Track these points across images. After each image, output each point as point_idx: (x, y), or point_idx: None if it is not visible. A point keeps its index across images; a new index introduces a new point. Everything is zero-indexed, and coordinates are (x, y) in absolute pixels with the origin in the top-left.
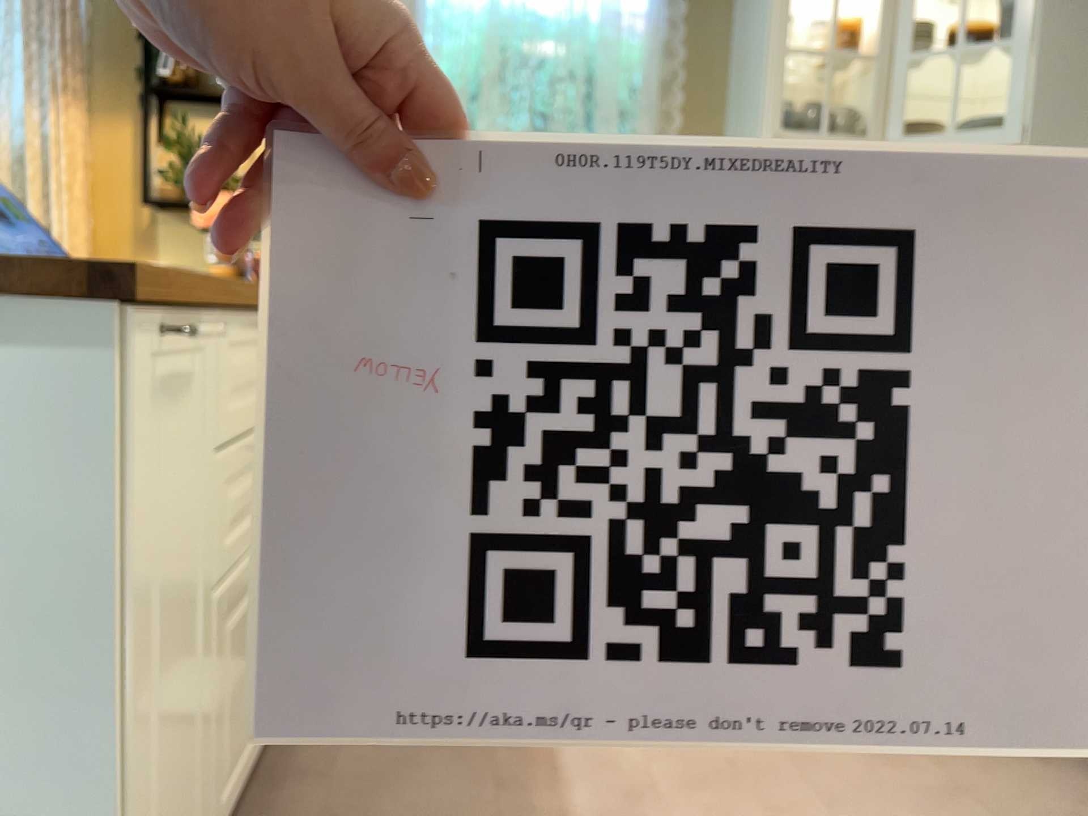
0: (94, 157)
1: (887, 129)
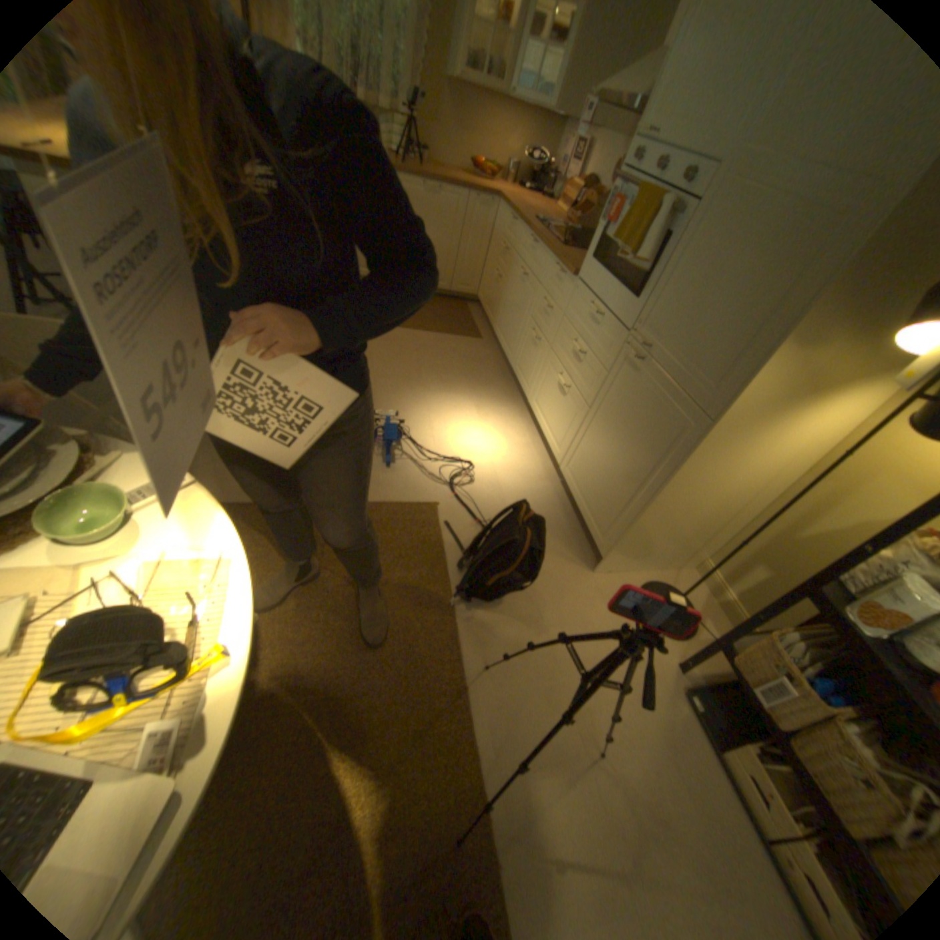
0: None
1: (510, 80)
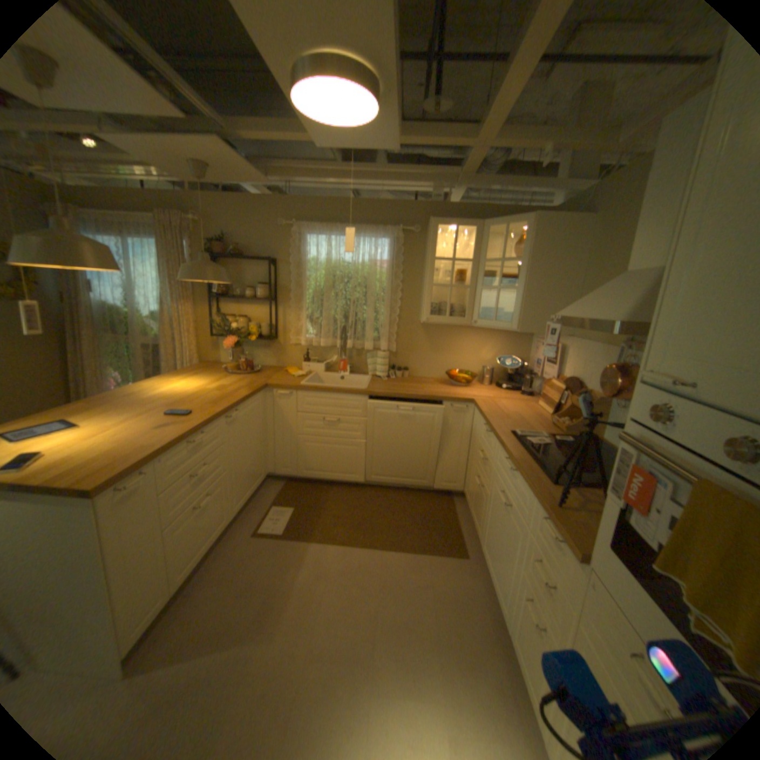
0: (196, 318)
1: (472, 315)
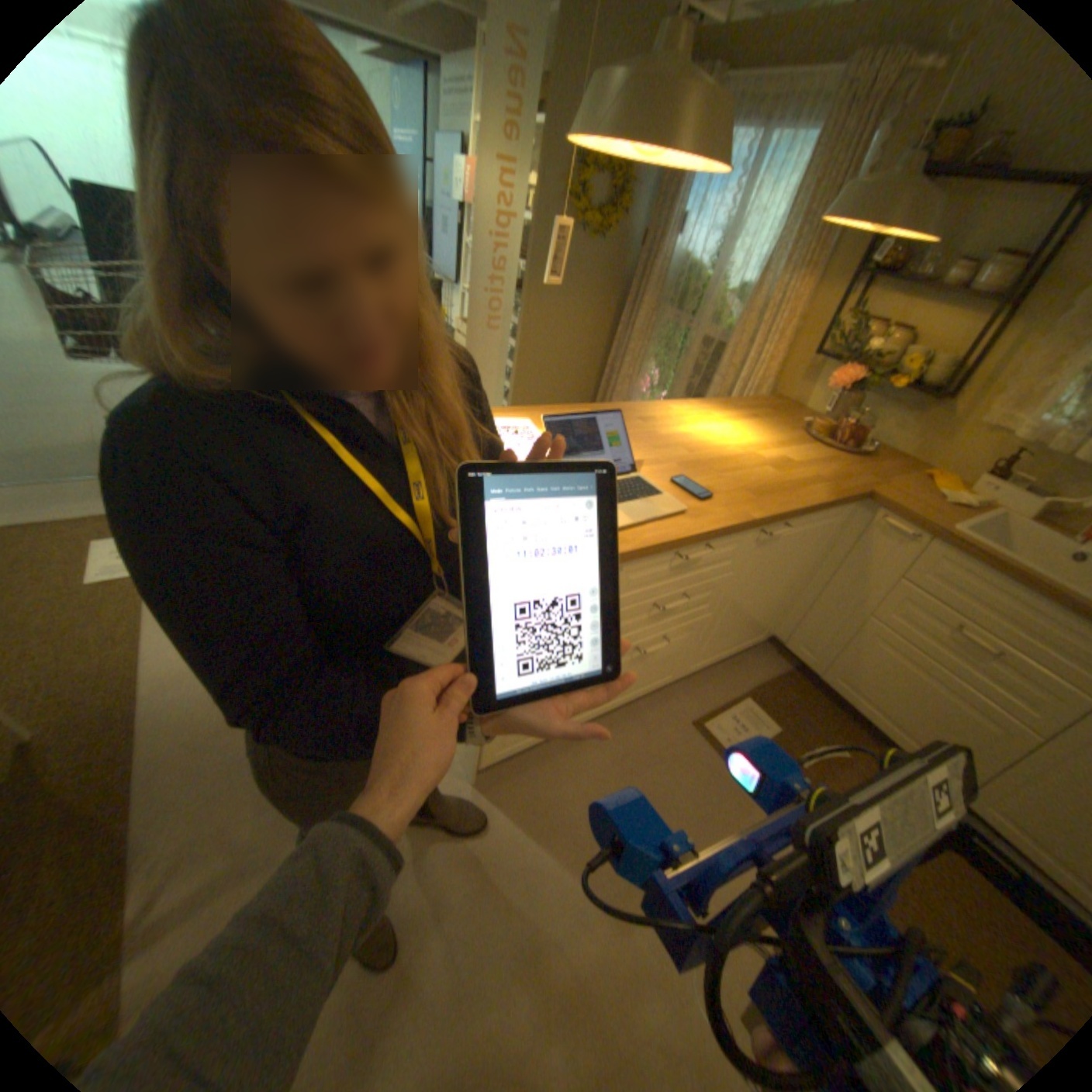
0: (810, 308)
1: None
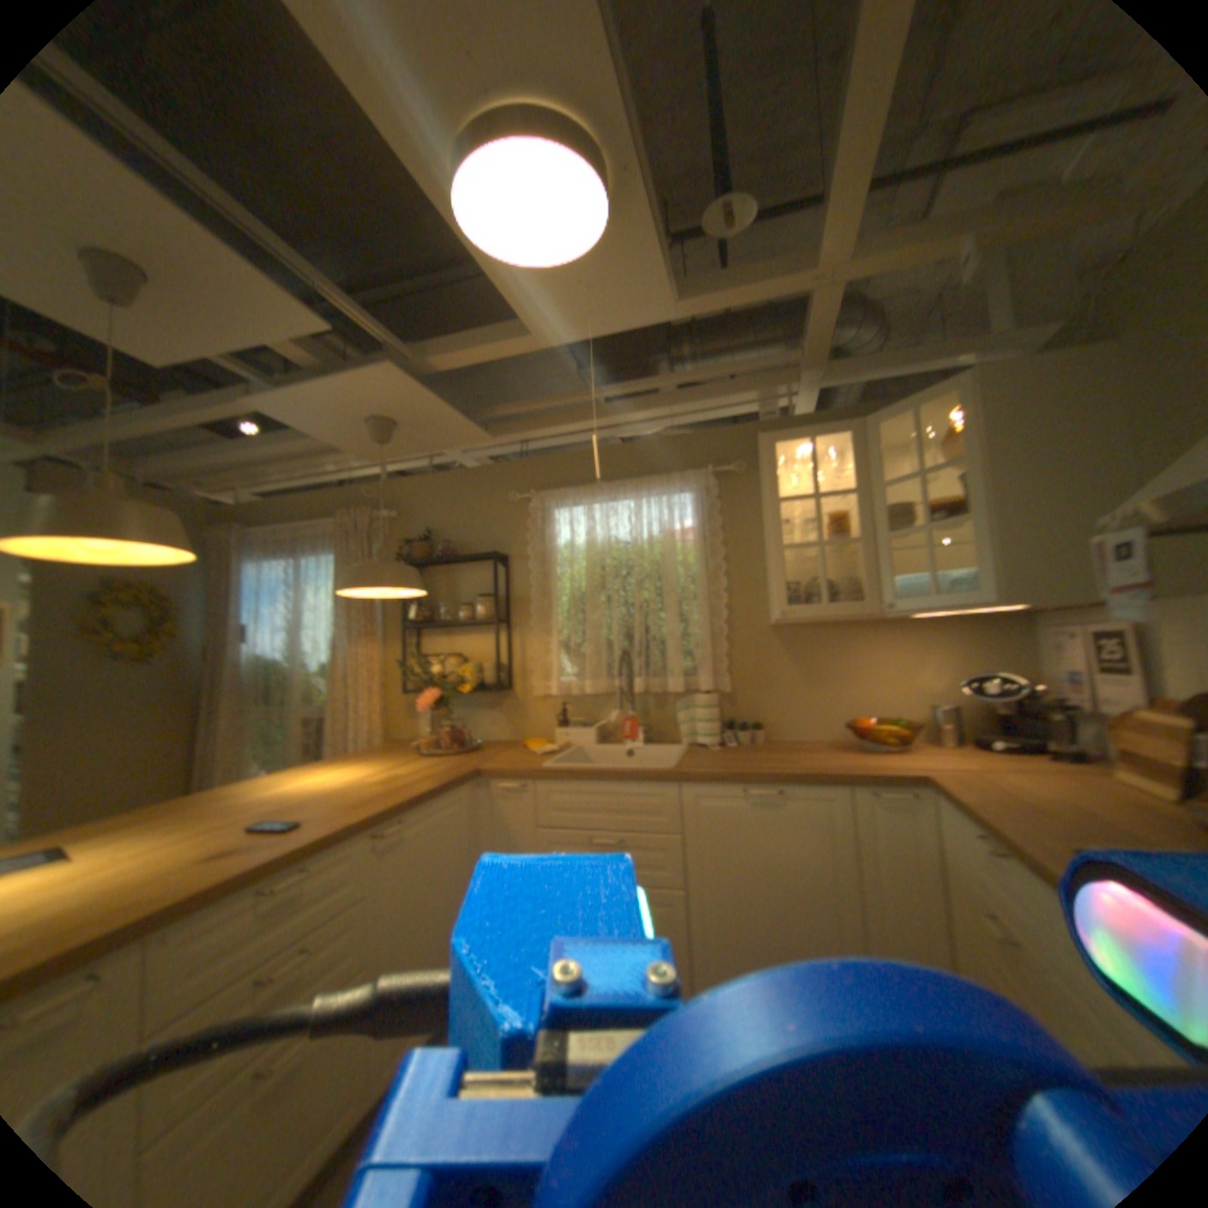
0: (388, 666)
1: (883, 593)
